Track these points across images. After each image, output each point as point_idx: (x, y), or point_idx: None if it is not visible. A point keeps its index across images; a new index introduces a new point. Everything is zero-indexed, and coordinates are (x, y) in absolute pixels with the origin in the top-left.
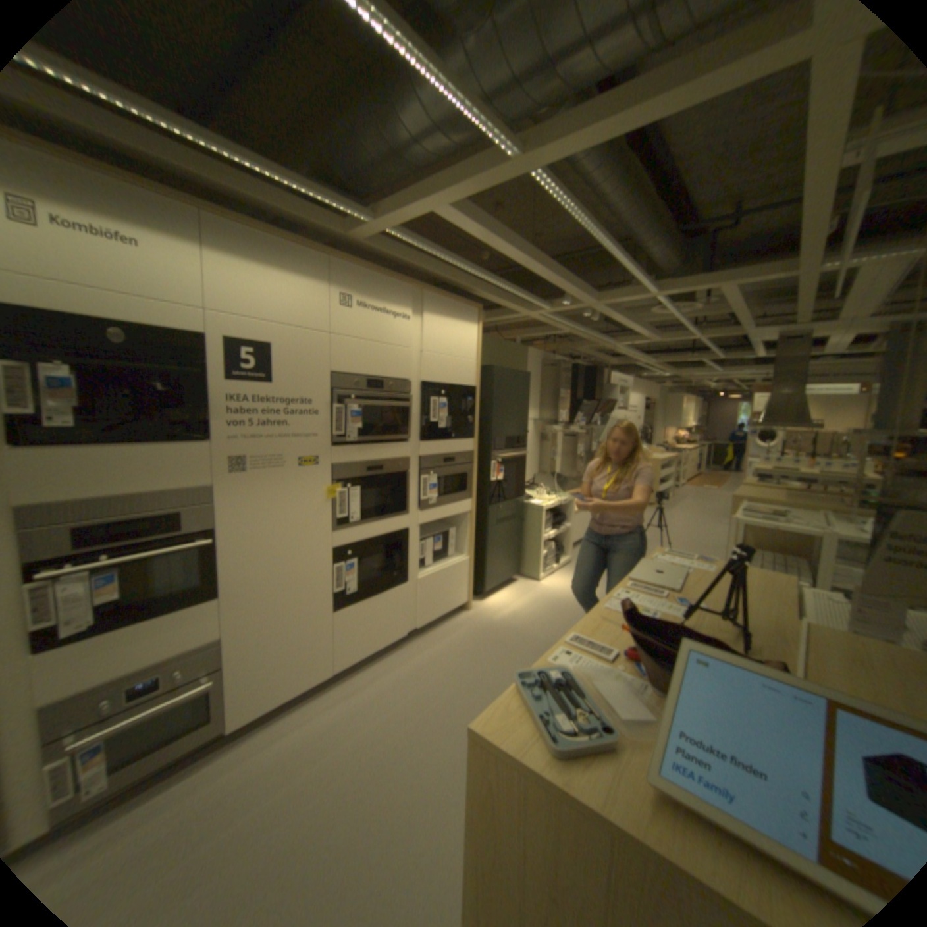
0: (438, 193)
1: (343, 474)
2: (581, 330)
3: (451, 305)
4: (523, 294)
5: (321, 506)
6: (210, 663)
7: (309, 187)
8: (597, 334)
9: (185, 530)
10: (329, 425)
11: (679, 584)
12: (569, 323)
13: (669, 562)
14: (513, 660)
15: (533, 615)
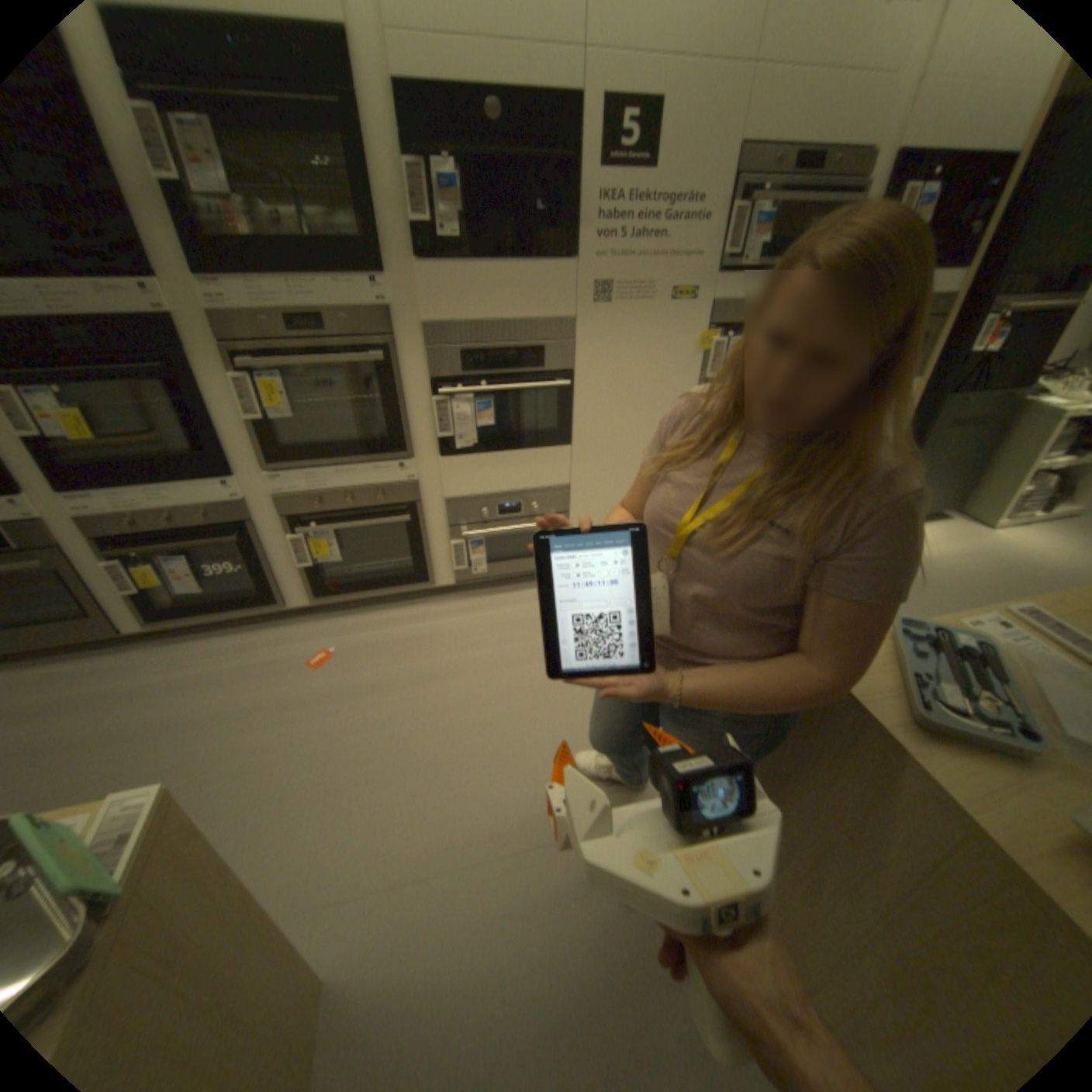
0: None
1: (727, 317)
2: None
3: None
4: None
5: (690, 358)
6: (560, 504)
7: None
8: None
9: (548, 366)
10: (723, 237)
11: None
12: None
13: None
14: None
15: (961, 571)
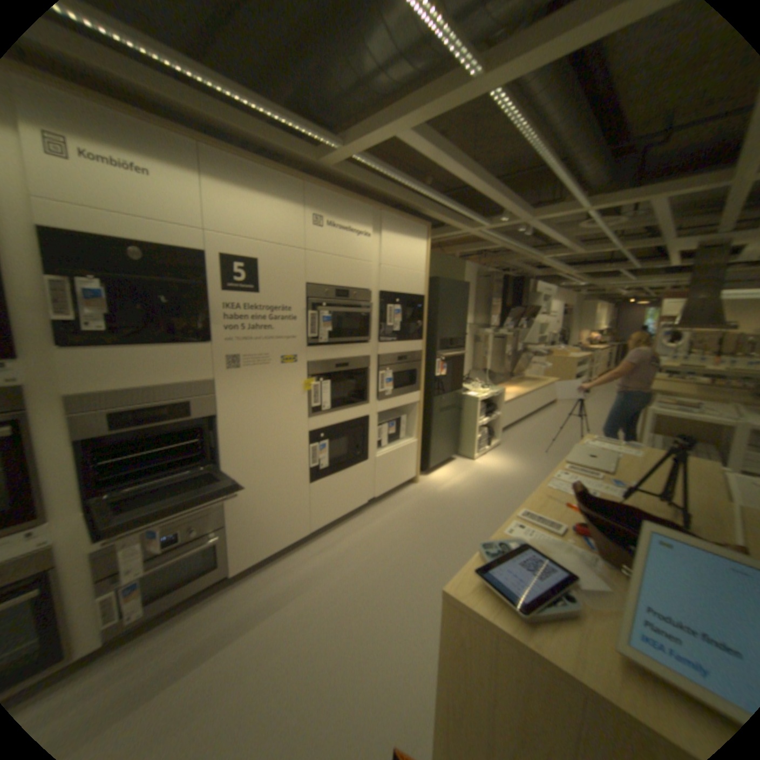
0: (402, 117)
1: (317, 370)
2: (514, 244)
3: (405, 224)
4: (467, 212)
5: (299, 396)
6: (216, 522)
7: (289, 117)
8: (527, 248)
9: (193, 415)
10: (305, 328)
11: (612, 467)
12: (504, 238)
13: (600, 447)
14: (455, 525)
15: (470, 488)
